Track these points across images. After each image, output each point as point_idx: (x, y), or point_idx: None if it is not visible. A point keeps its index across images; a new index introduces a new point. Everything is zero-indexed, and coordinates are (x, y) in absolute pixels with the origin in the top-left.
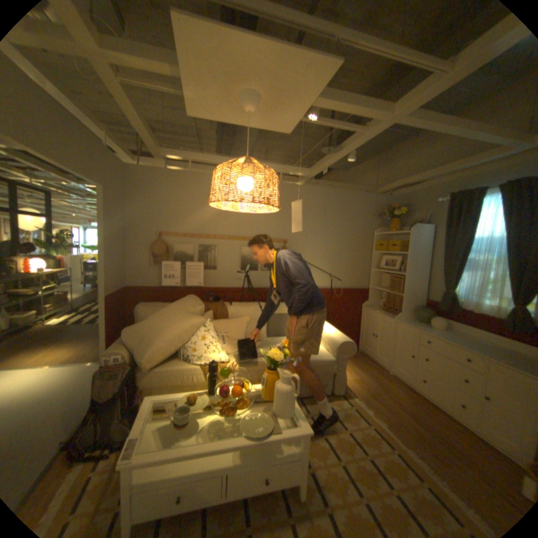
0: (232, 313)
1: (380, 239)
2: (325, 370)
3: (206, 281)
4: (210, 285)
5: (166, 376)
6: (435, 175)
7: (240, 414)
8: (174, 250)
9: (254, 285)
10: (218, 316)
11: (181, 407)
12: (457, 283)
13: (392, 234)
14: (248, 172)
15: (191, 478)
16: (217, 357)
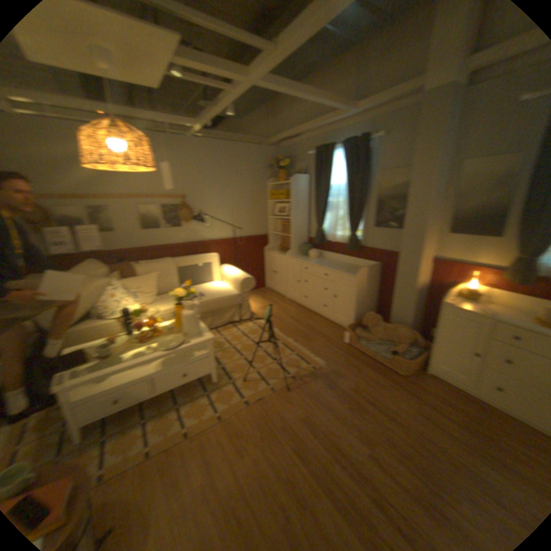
0: (139, 272)
1: (271, 190)
2: (230, 303)
3: (103, 246)
4: (108, 249)
5: (79, 336)
6: (305, 131)
7: (156, 343)
8: (53, 215)
9: (158, 244)
10: (124, 277)
11: (99, 348)
12: (322, 222)
13: (279, 184)
14: (115, 133)
15: (120, 387)
16: (129, 310)
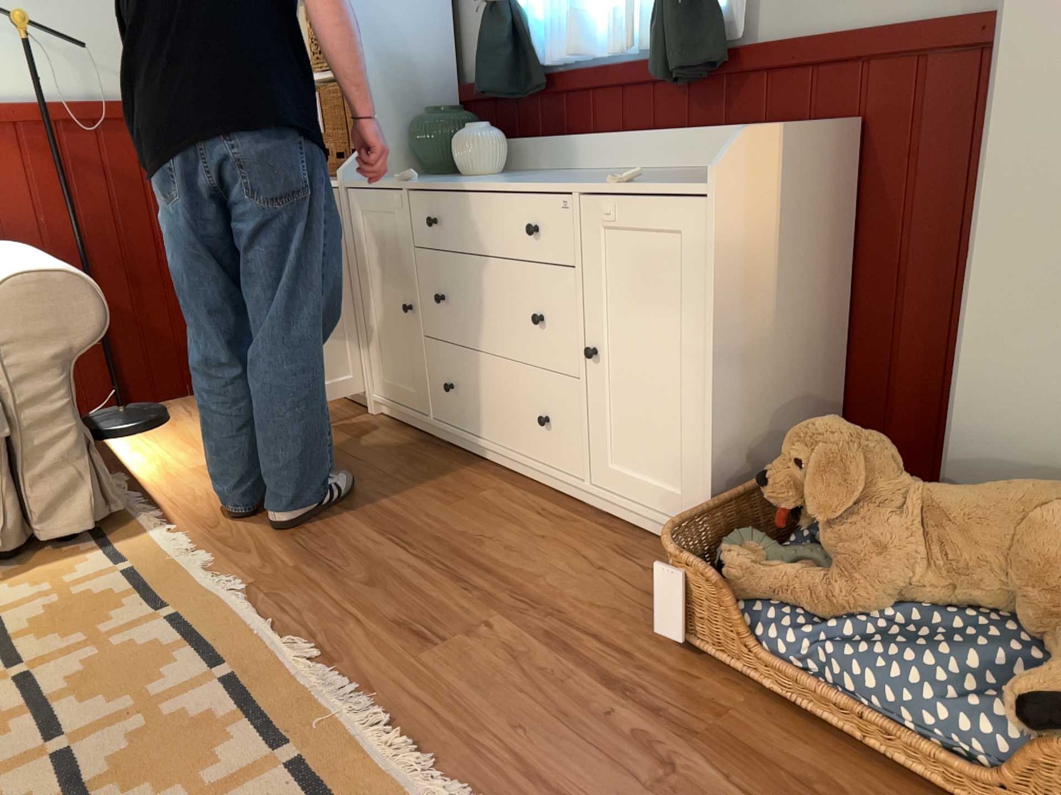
0: None
1: None
2: None
3: None
4: None
5: None
6: None
7: None
8: None
9: None
10: None
11: None
12: None
13: None
14: None
15: None
16: None
